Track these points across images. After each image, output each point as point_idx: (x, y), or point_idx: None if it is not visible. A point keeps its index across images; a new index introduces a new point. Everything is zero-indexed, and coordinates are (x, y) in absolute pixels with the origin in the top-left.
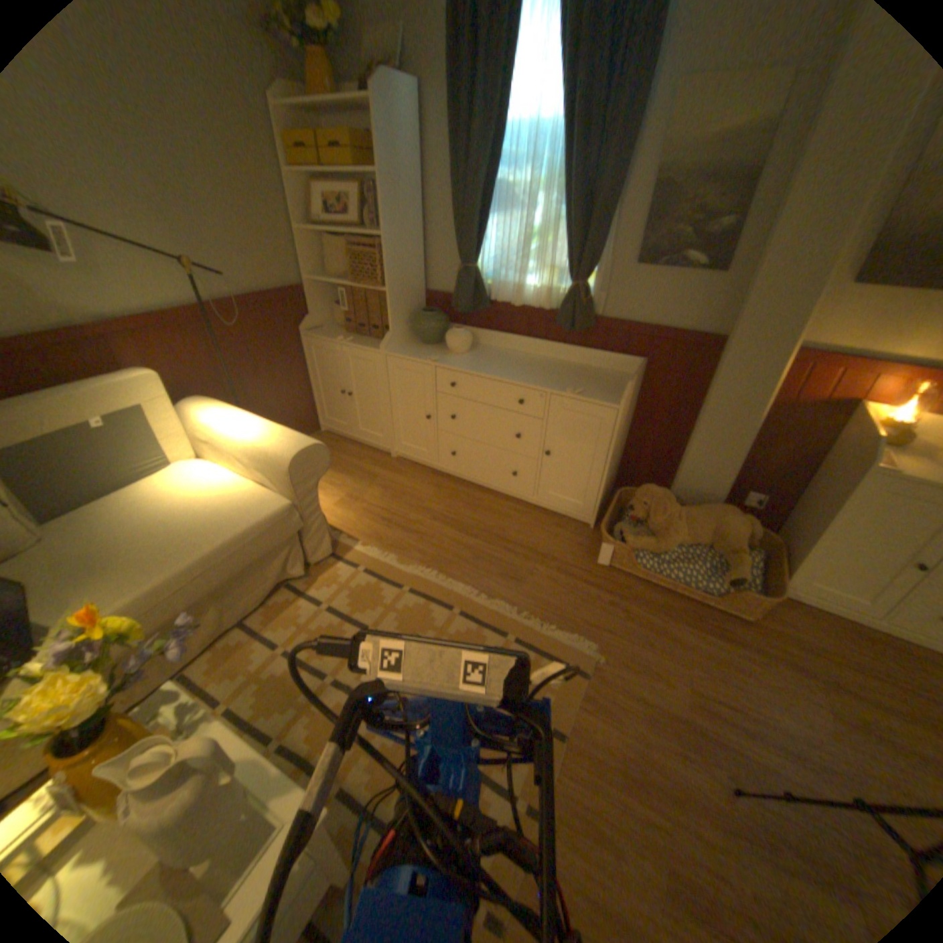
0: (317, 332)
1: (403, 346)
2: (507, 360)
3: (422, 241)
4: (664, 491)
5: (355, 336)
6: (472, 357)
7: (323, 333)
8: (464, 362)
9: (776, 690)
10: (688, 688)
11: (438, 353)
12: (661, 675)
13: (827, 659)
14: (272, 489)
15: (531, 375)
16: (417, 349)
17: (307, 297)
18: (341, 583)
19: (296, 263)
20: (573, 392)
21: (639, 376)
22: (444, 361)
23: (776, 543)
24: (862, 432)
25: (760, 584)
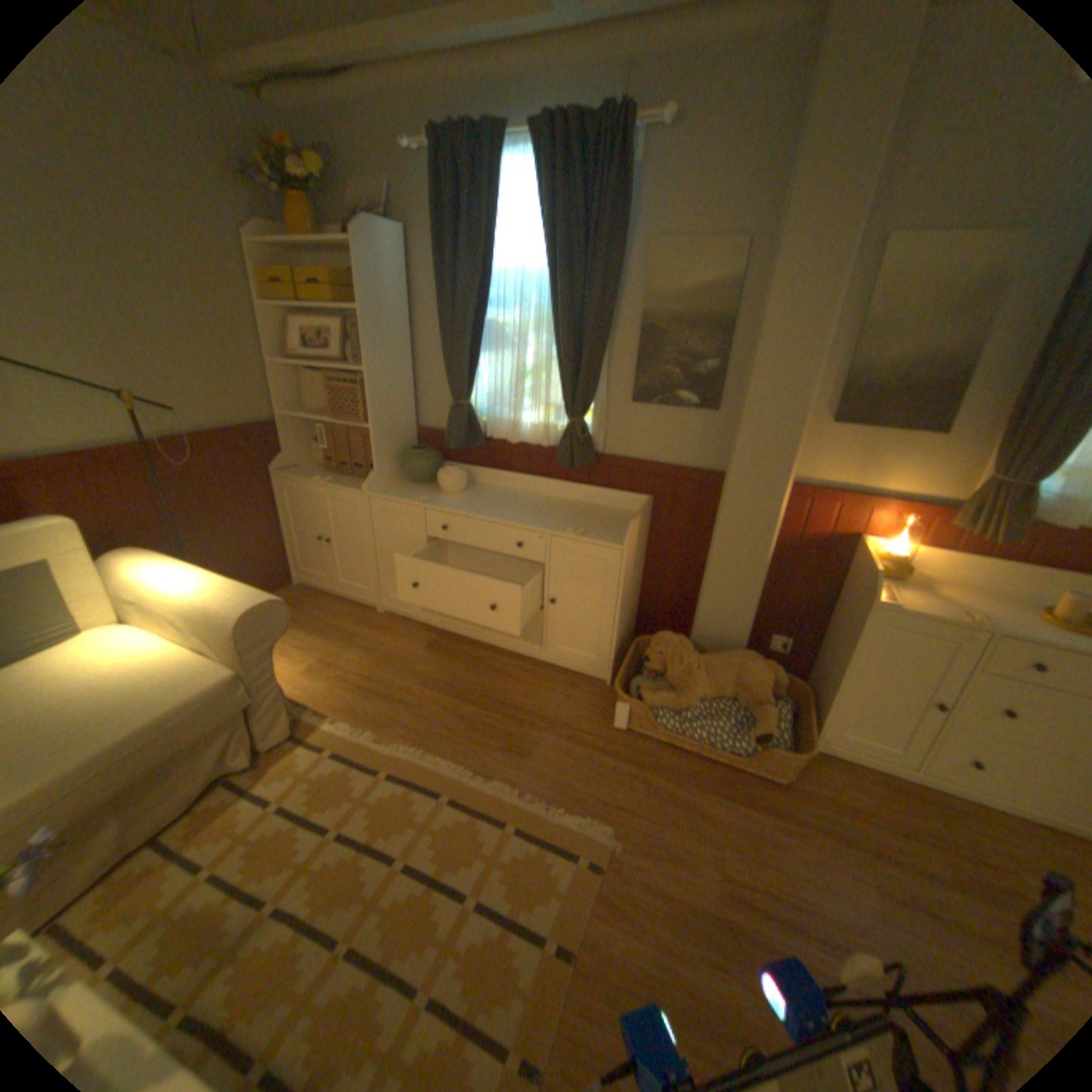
0: (291, 471)
1: (390, 487)
2: (506, 500)
3: (411, 377)
4: (680, 638)
5: (335, 476)
6: (468, 497)
7: (298, 473)
8: (458, 503)
9: (816, 868)
10: (719, 874)
11: (430, 493)
12: (687, 862)
13: (868, 824)
14: (211, 658)
15: (531, 516)
16: (406, 489)
17: (279, 434)
18: (298, 775)
19: (268, 398)
20: (575, 533)
21: (645, 515)
22: (435, 502)
23: (804, 691)
24: (865, 567)
25: (790, 740)
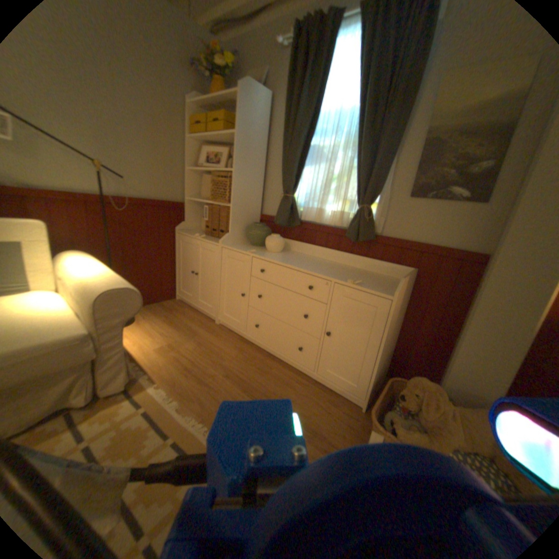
0: (186, 232)
1: (236, 244)
2: (307, 260)
3: (262, 182)
4: (437, 387)
5: (208, 237)
6: (282, 255)
7: (189, 233)
8: (274, 256)
9: None
10: None
11: (258, 250)
12: None
13: None
14: (80, 321)
15: (322, 269)
16: (245, 247)
17: (185, 211)
18: (114, 424)
19: (183, 189)
20: (354, 283)
21: (412, 281)
22: (260, 254)
23: None
24: None
25: None
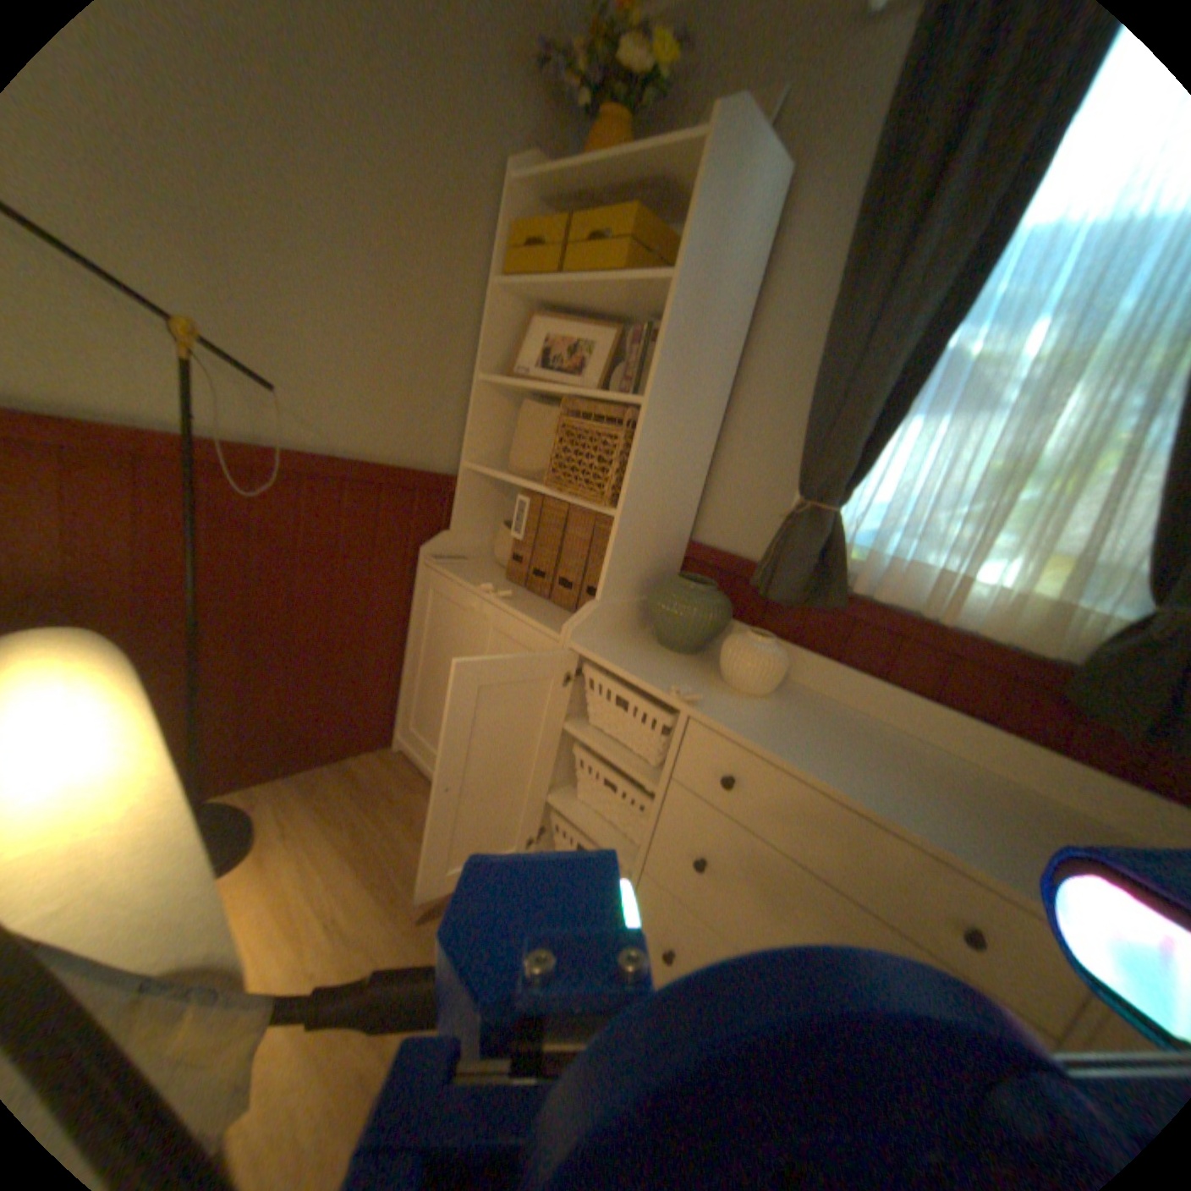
0: (453, 564)
1: (616, 639)
2: (888, 753)
3: (714, 447)
4: None
5: (521, 591)
6: (788, 714)
7: (462, 570)
8: (772, 726)
9: None
10: None
11: (700, 679)
12: None
13: None
14: None
15: (1004, 843)
16: (648, 654)
17: (457, 500)
18: None
19: (461, 437)
20: None
21: None
22: (719, 709)
23: None
24: None
25: None
